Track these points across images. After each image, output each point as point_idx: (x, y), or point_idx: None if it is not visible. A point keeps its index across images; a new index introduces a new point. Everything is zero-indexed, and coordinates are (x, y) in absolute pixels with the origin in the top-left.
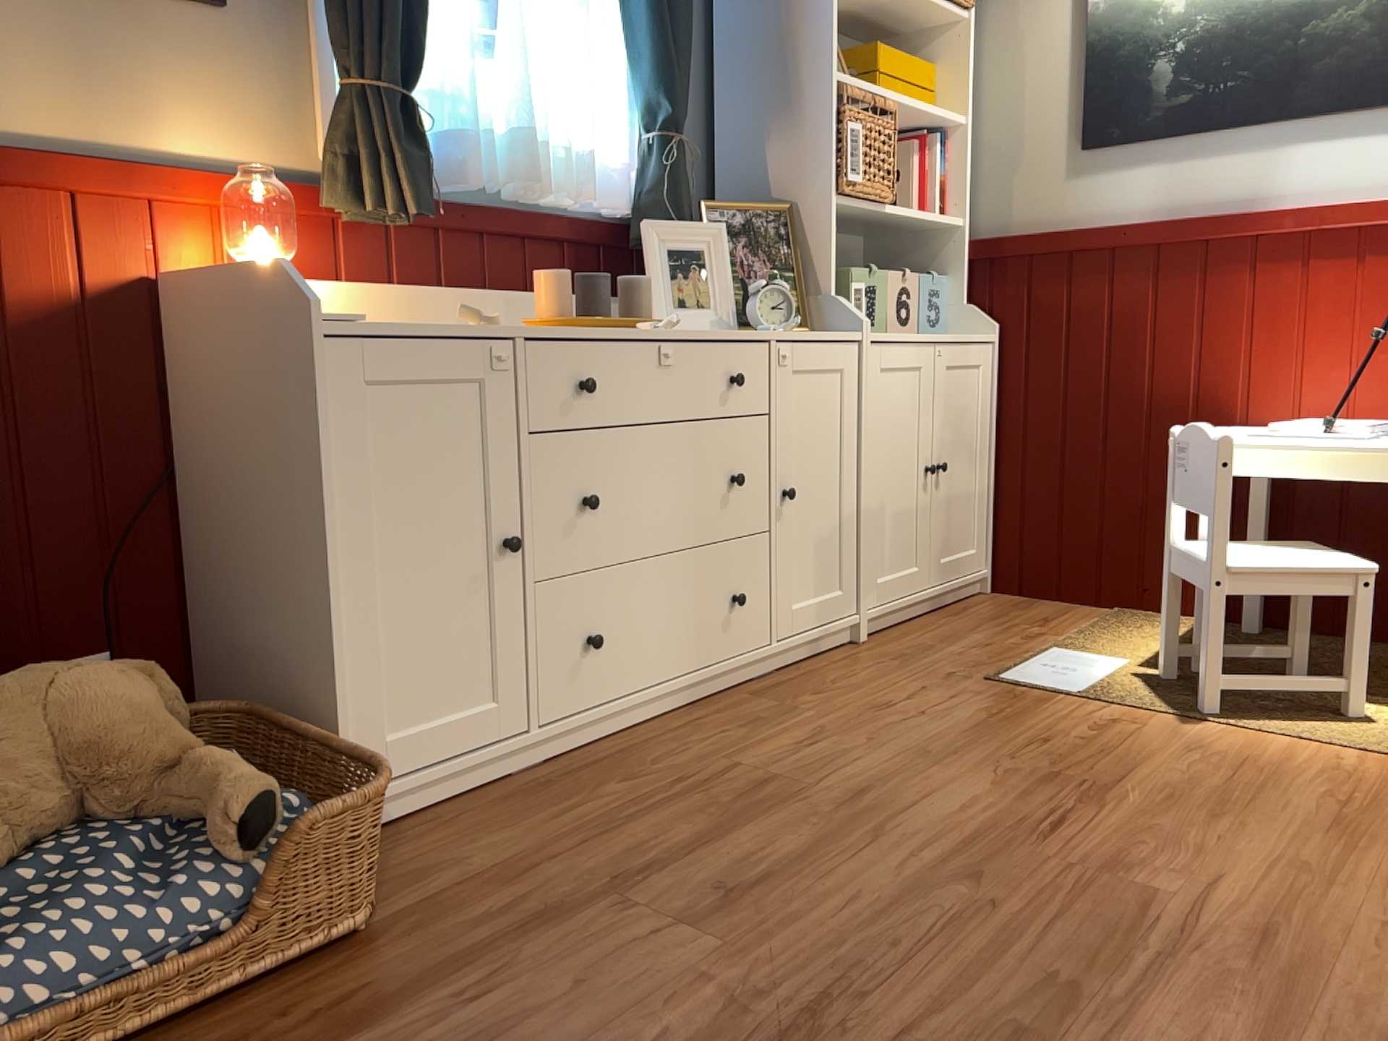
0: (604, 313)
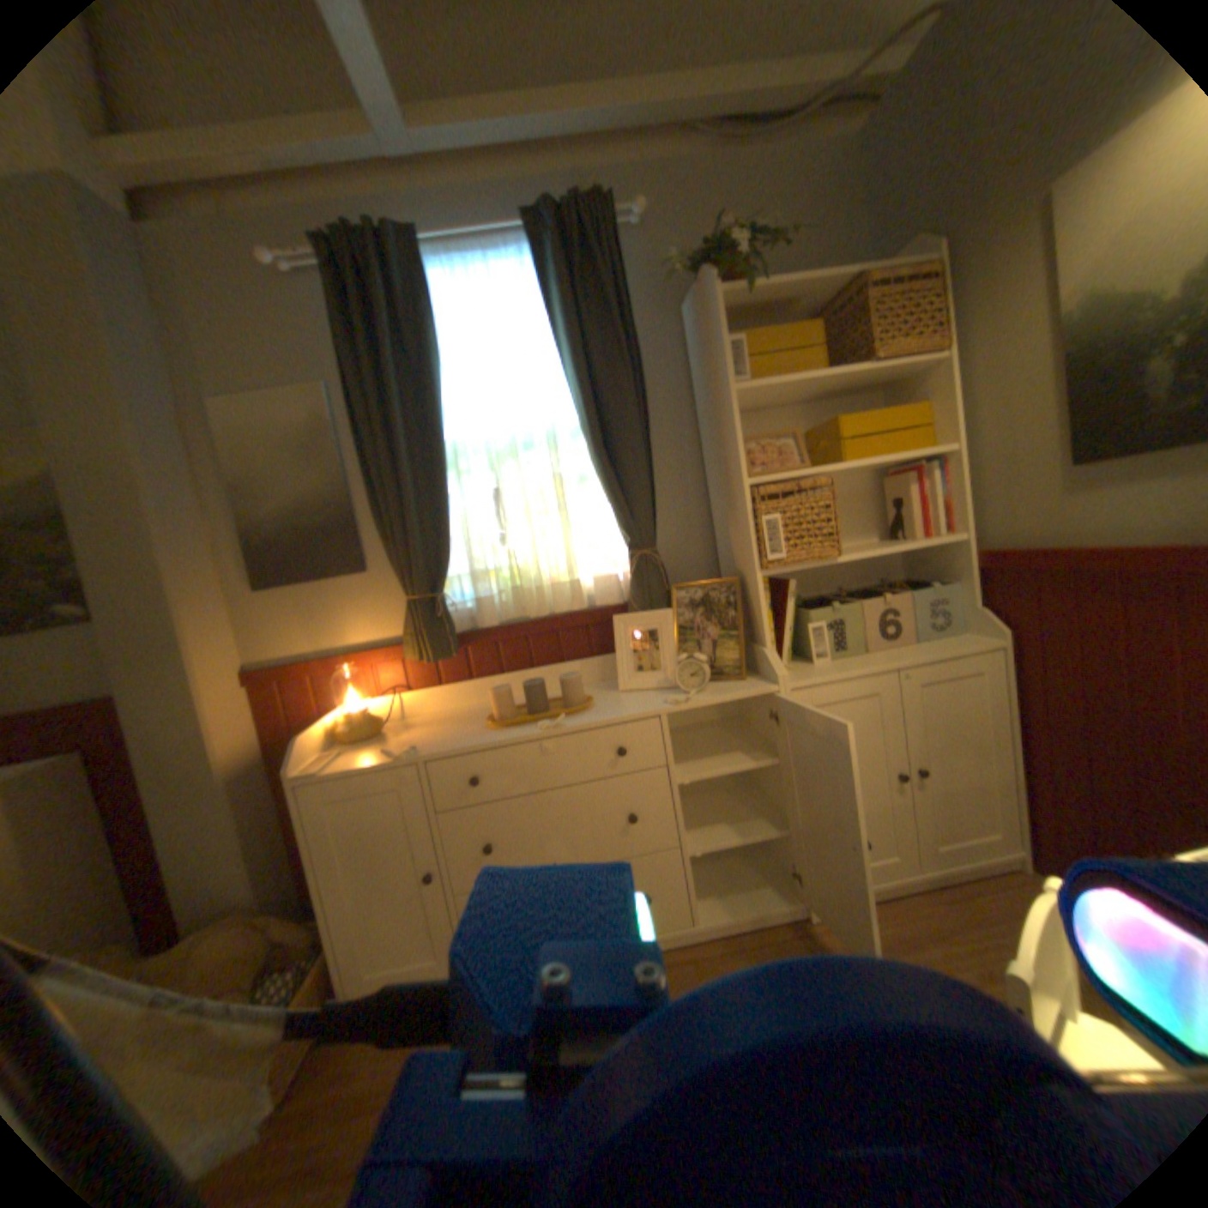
0: (539, 705)
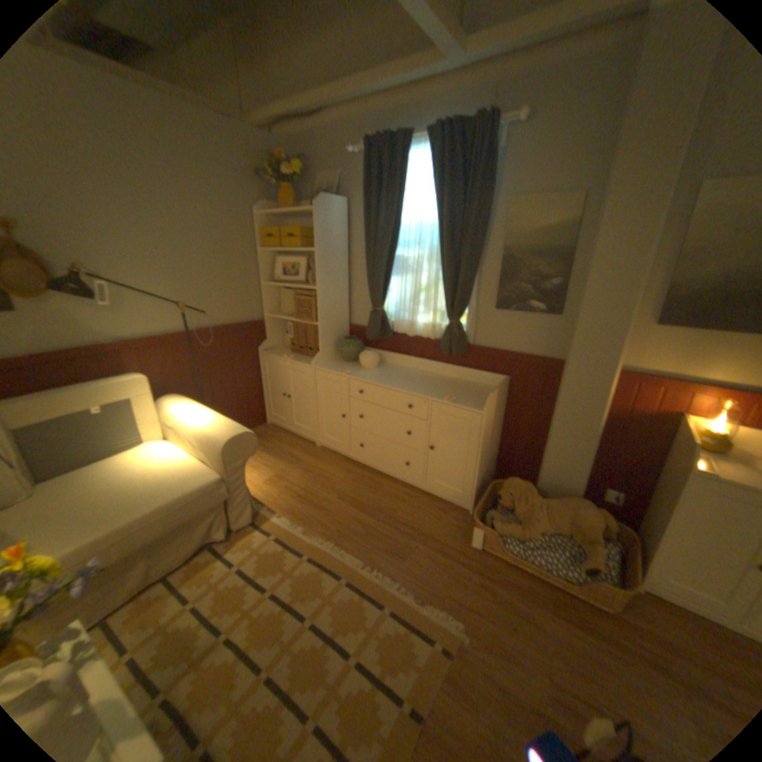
0: None
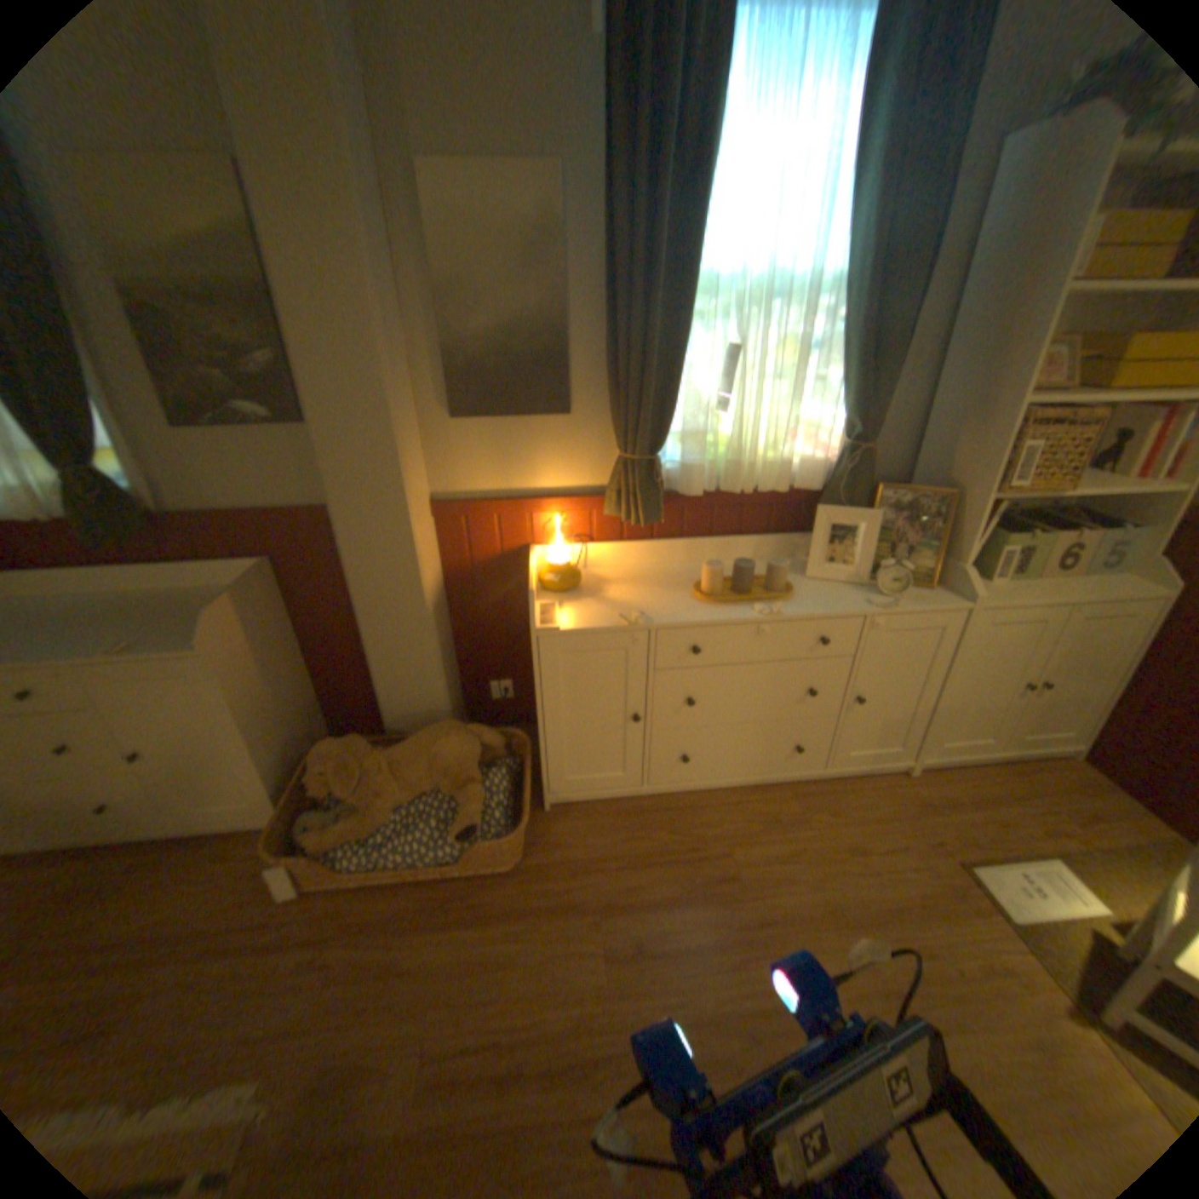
0: (746, 586)
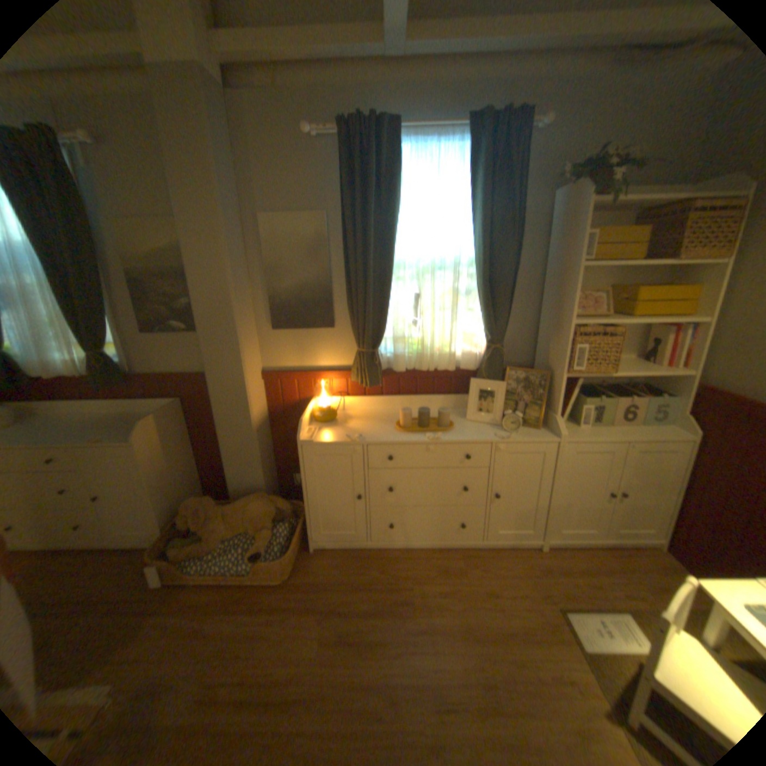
0: (425, 423)
